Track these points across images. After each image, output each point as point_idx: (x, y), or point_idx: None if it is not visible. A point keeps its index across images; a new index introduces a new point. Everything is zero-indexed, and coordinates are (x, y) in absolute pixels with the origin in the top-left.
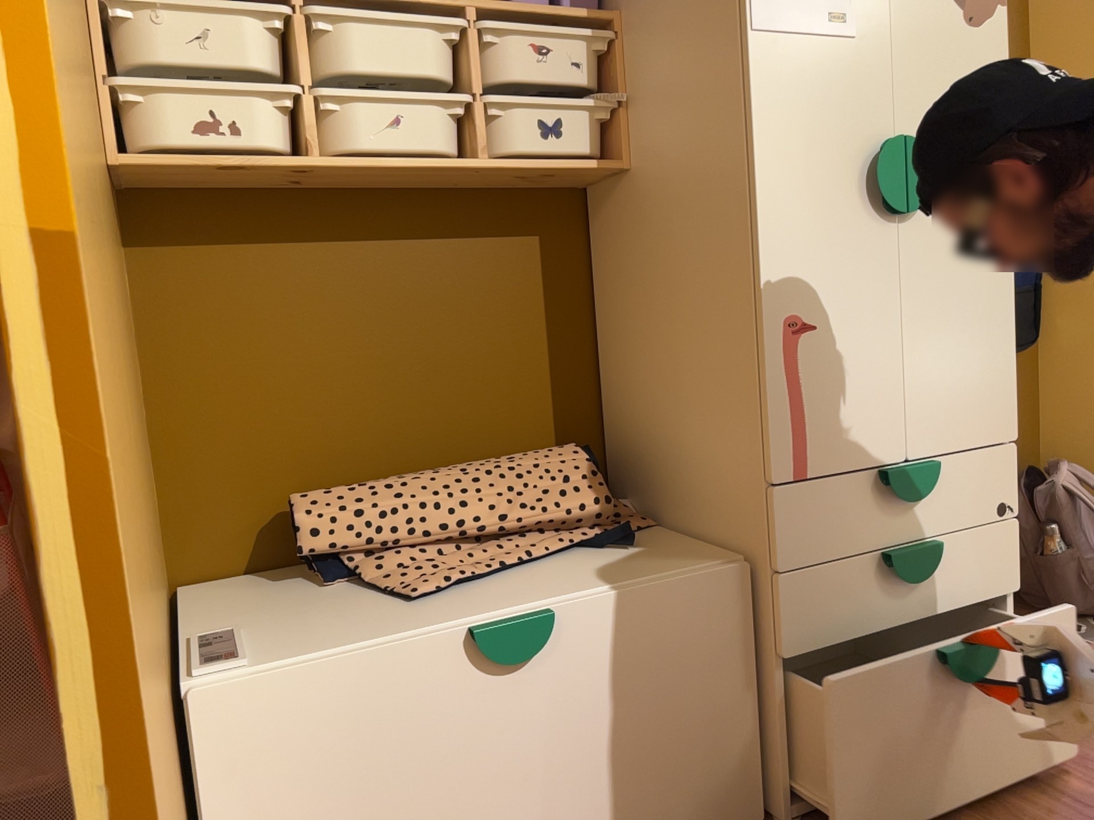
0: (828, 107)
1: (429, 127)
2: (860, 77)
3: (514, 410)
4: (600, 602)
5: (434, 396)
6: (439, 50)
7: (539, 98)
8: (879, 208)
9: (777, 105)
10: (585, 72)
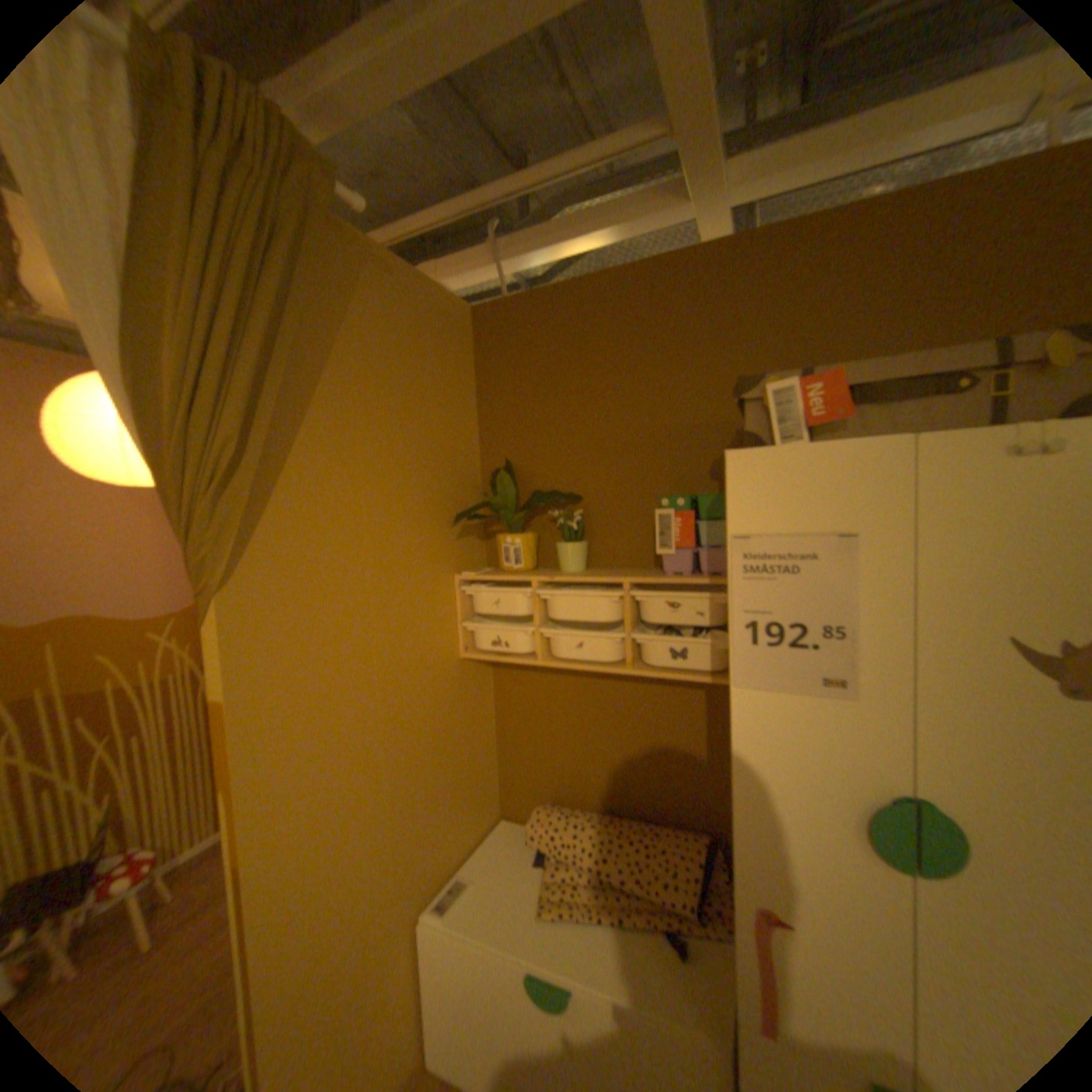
0: (820, 755)
1: (597, 649)
2: (866, 736)
3: (678, 796)
4: (607, 1008)
5: (627, 772)
6: (607, 605)
7: (666, 639)
8: (884, 855)
9: (759, 745)
10: (703, 621)
